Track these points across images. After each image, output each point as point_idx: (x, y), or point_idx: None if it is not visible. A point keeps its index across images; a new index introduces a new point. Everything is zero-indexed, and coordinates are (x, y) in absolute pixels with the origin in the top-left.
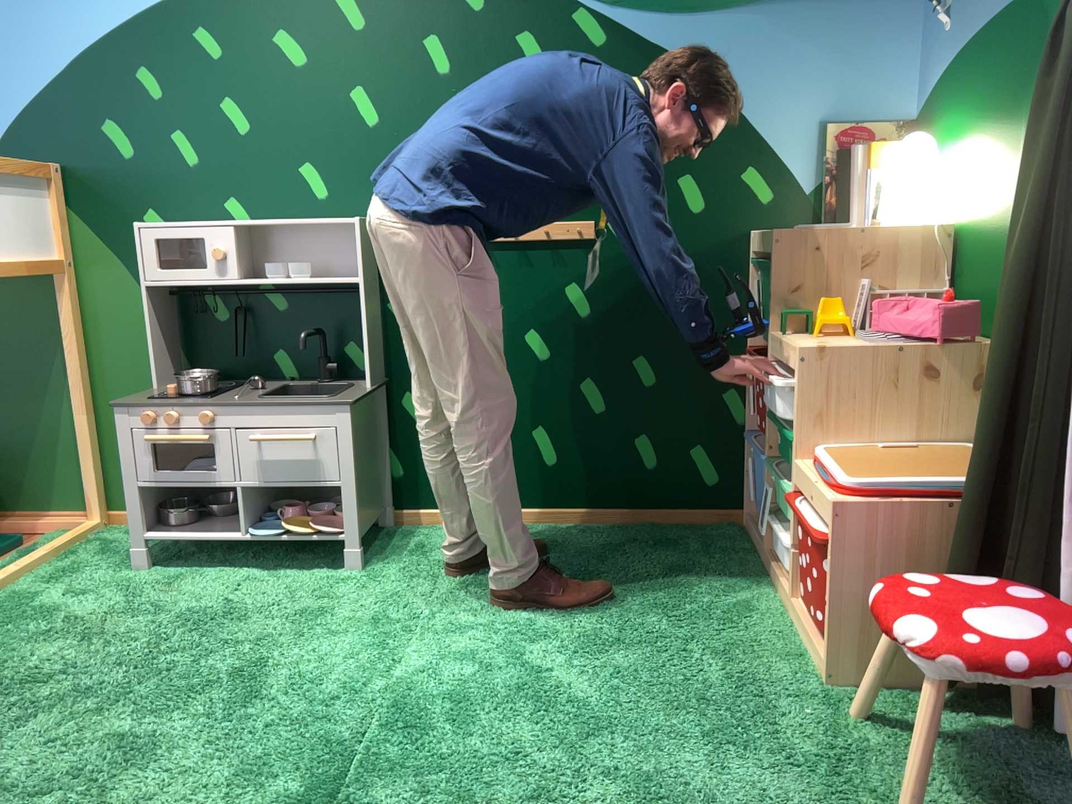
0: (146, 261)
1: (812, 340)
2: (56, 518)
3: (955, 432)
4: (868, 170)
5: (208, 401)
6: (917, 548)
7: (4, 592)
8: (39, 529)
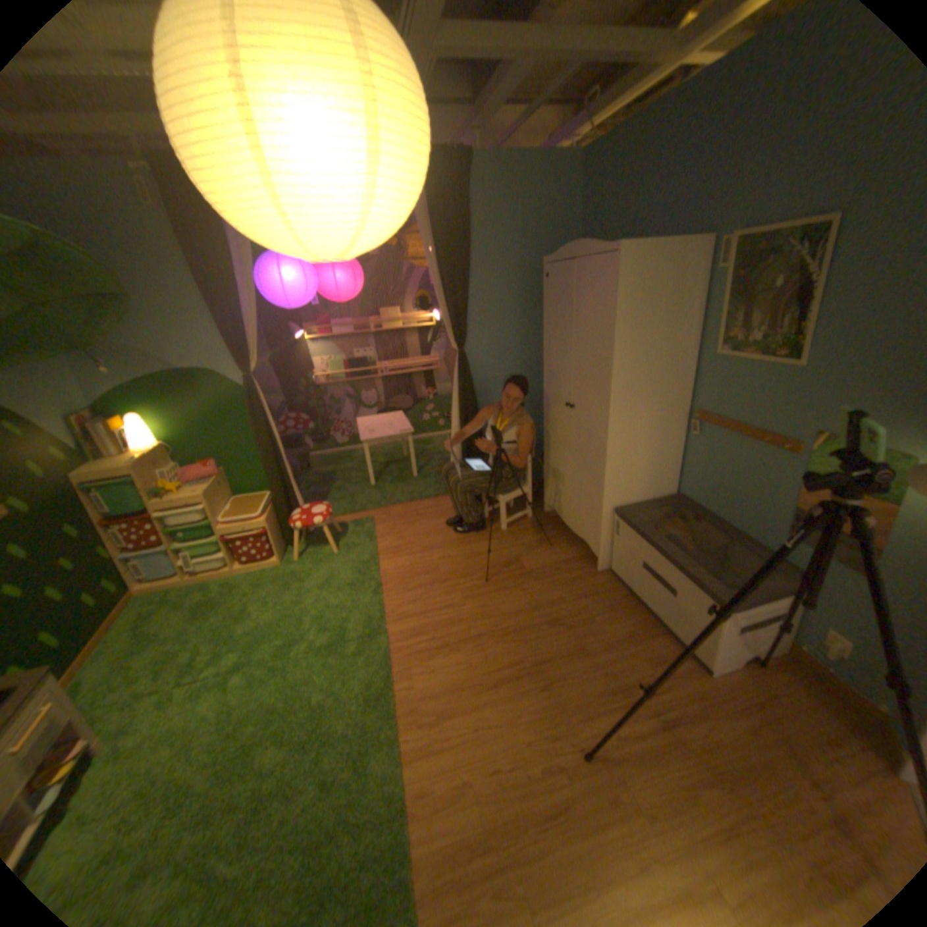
0: None
1: (180, 495)
2: None
3: (227, 498)
4: (109, 432)
5: None
6: (272, 520)
7: None
8: None
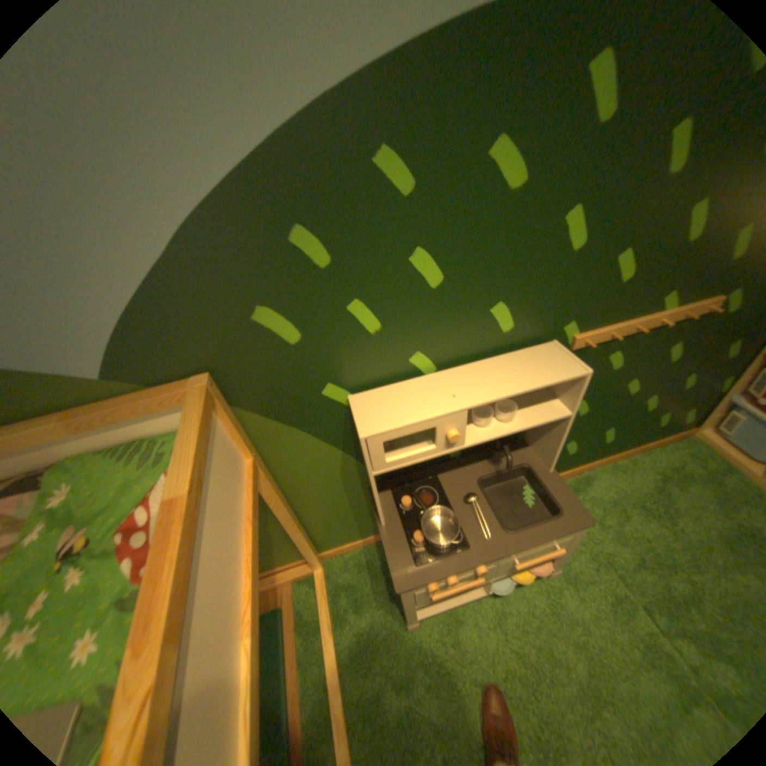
0: (376, 459)
1: None
2: (283, 572)
3: None
4: None
5: (480, 558)
6: None
7: (348, 708)
8: (278, 587)
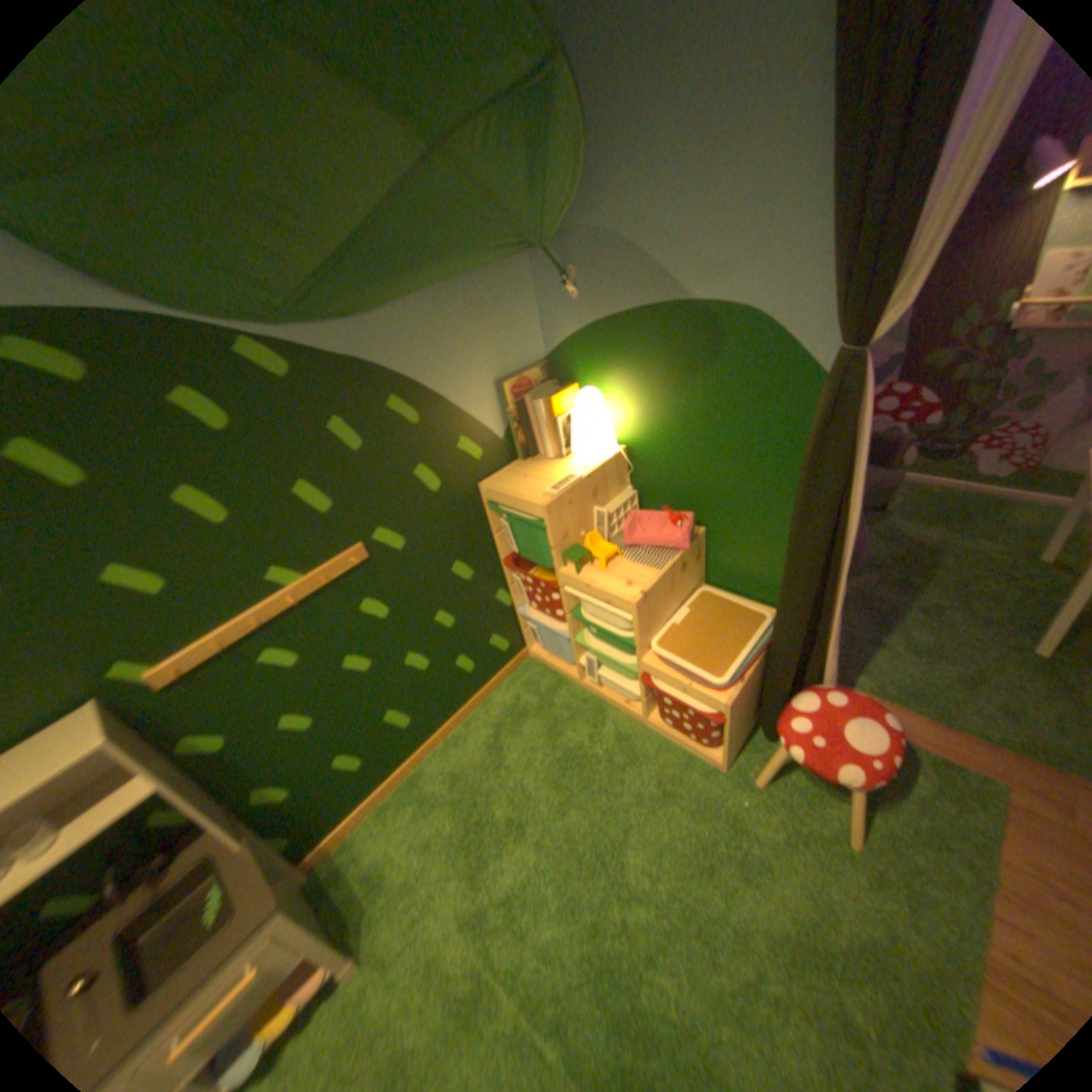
0: None
1: (609, 576)
2: None
3: (693, 586)
4: (554, 416)
5: None
6: (752, 688)
7: None
8: None
